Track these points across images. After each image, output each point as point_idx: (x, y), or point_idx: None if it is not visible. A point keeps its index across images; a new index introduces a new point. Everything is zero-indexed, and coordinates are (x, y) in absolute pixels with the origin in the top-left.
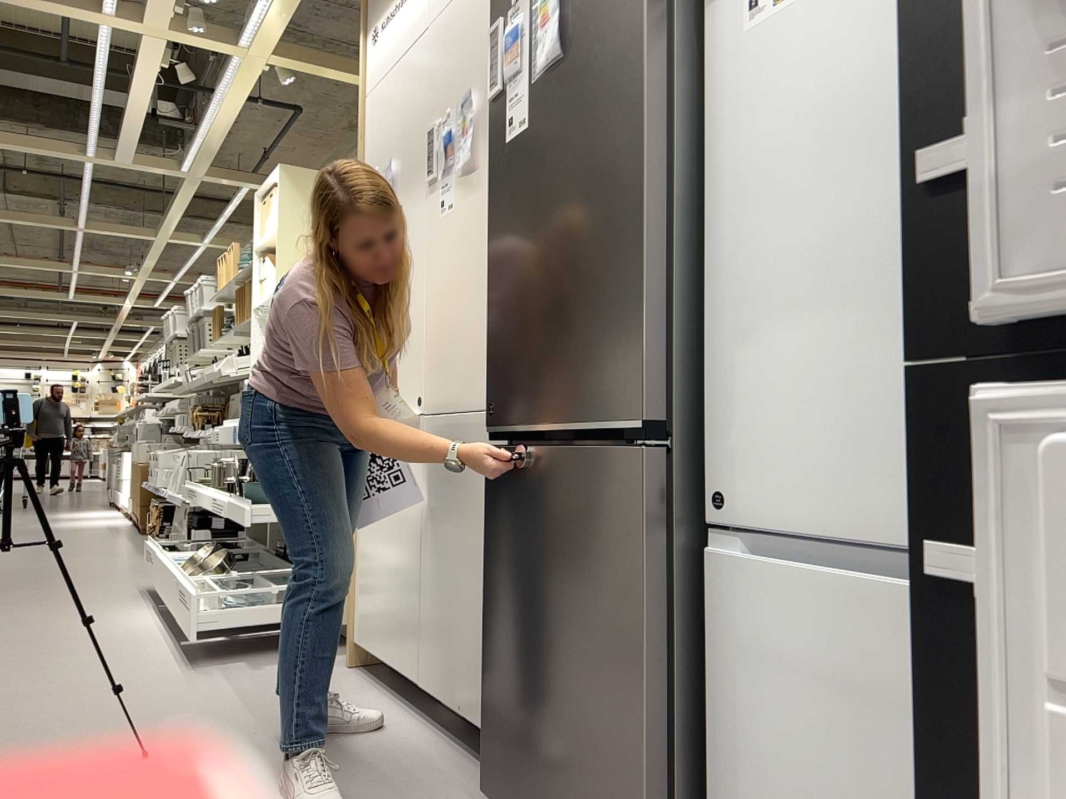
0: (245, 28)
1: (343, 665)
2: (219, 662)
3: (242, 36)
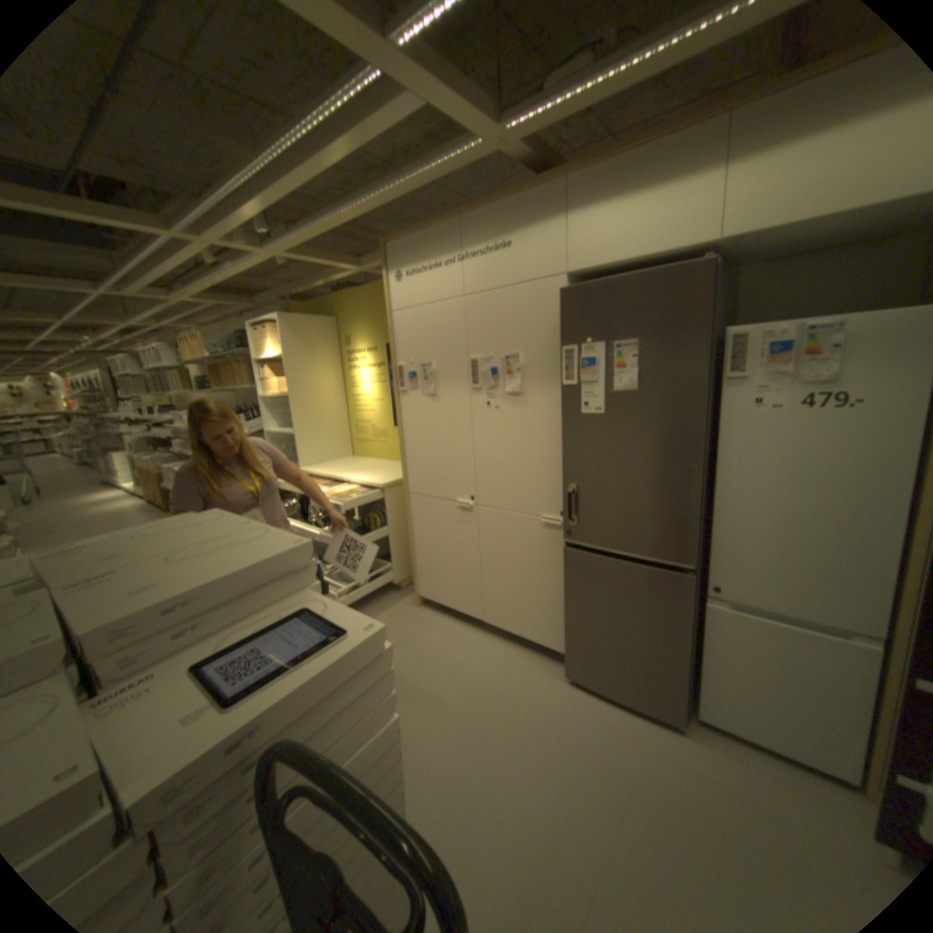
0: (272, 240)
1: (413, 605)
2: None
3: (267, 242)
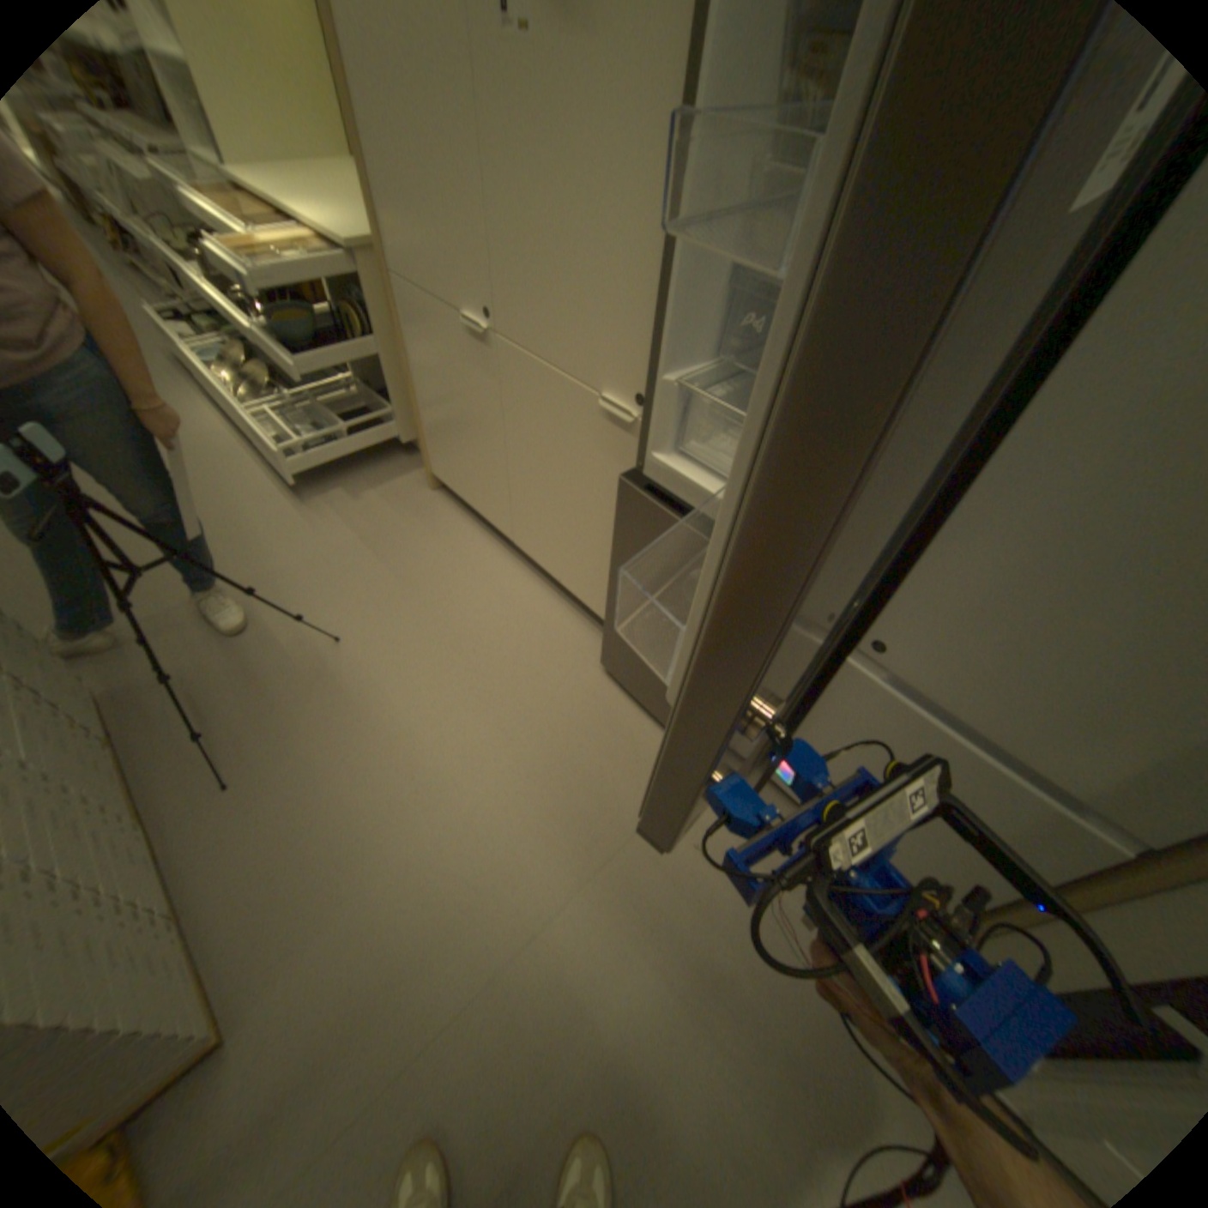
0: None
1: (425, 485)
2: (318, 491)
3: None
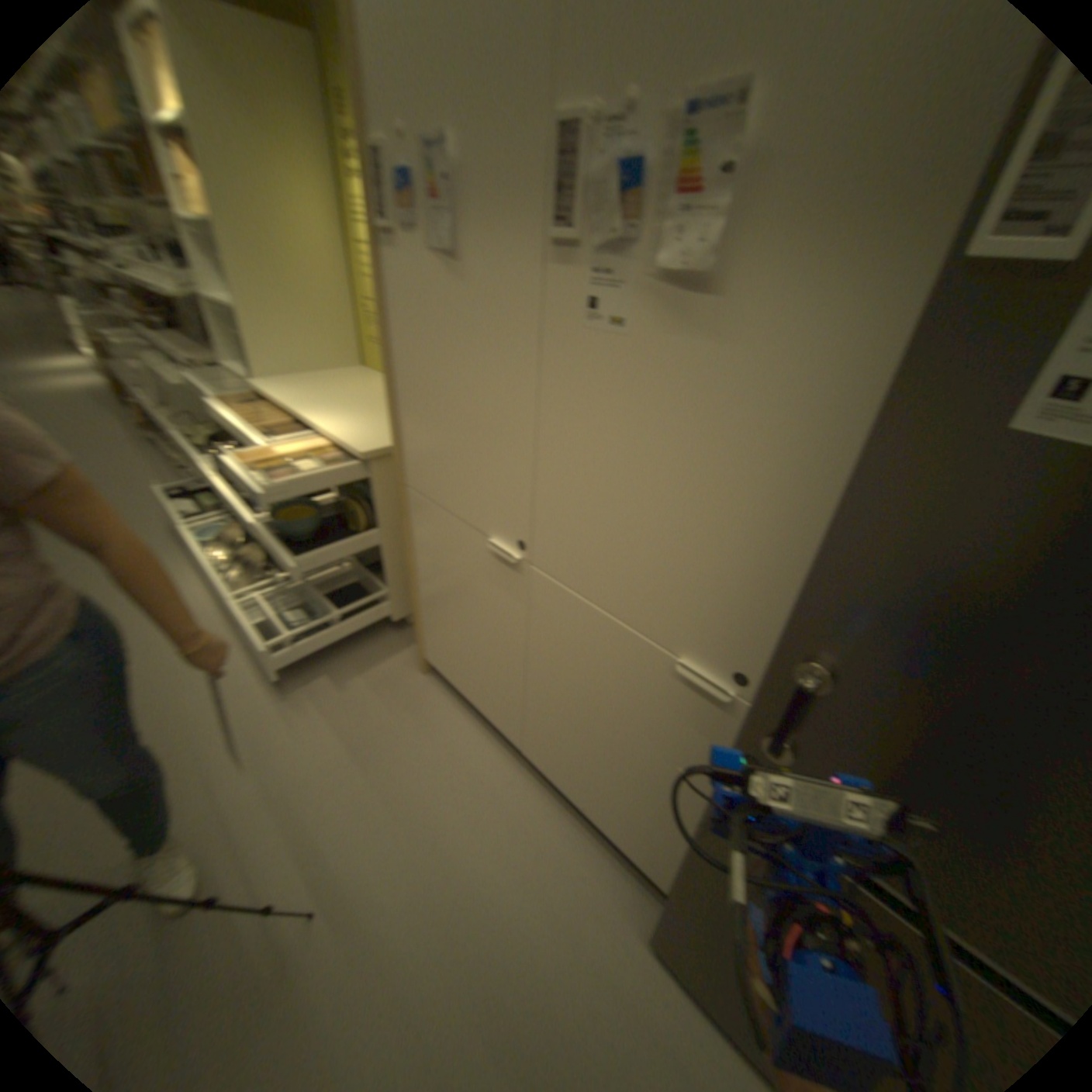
0: None
1: (412, 667)
2: (296, 680)
3: None
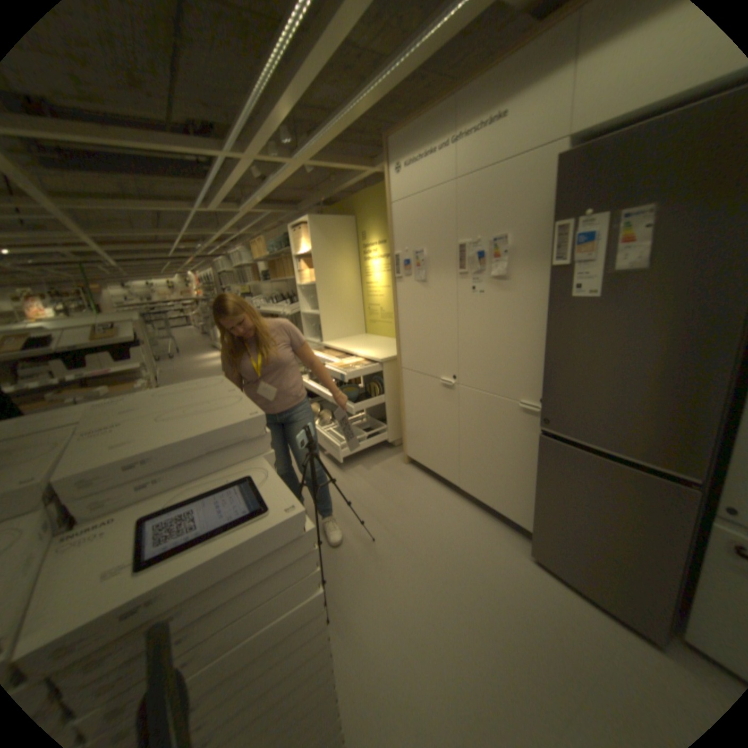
0: (298, 149)
1: (402, 462)
2: (350, 466)
3: (296, 152)
